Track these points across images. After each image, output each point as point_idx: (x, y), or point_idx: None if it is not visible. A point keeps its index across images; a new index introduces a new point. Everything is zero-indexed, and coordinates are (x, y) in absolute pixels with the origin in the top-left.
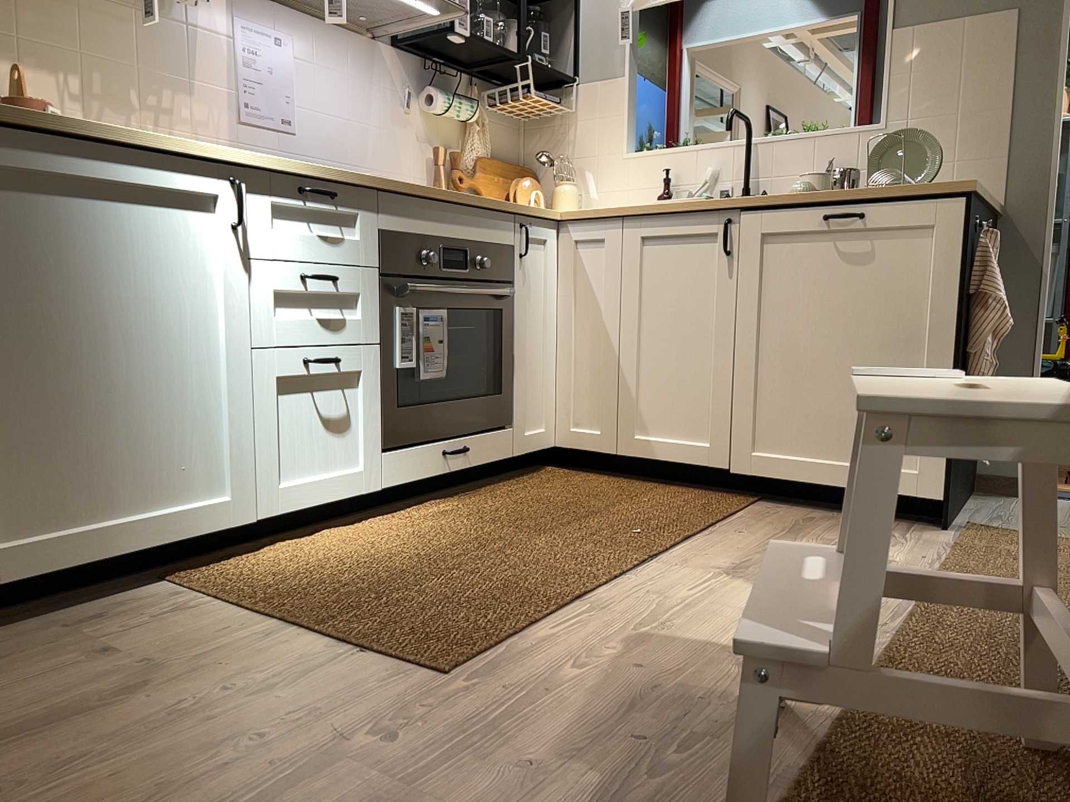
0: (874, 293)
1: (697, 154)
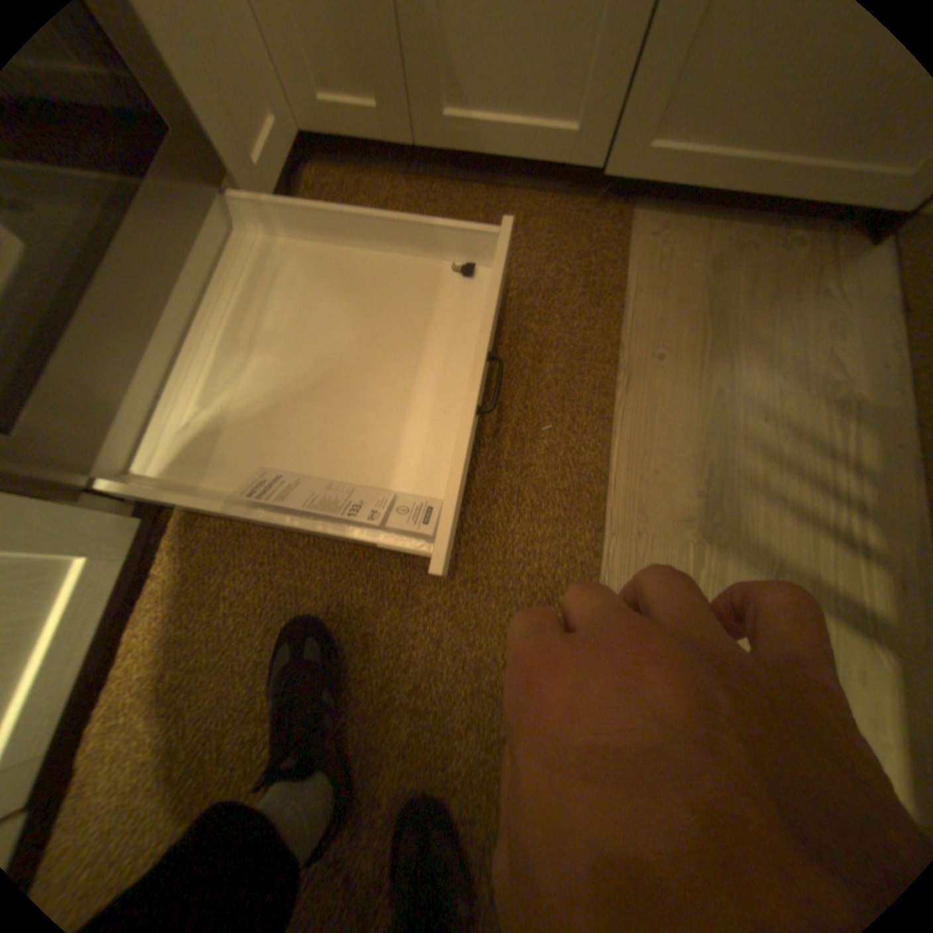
0: None
1: None
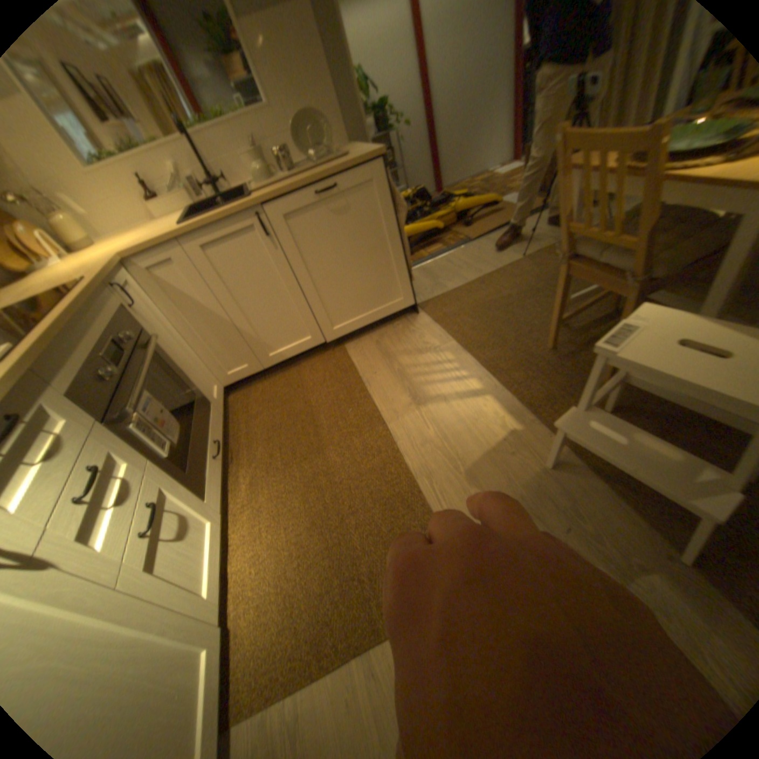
0: (358, 227)
1: (150, 153)
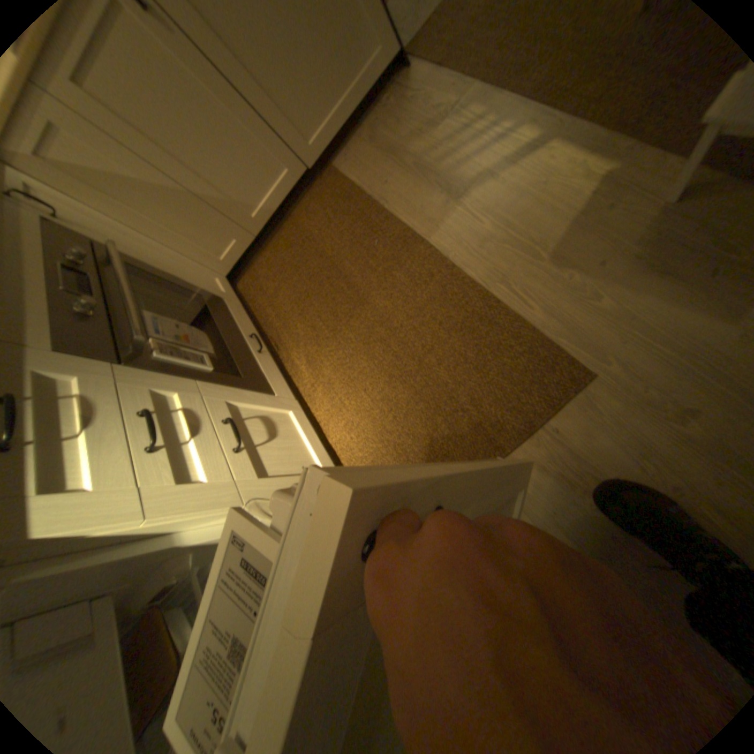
0: None
1: None
